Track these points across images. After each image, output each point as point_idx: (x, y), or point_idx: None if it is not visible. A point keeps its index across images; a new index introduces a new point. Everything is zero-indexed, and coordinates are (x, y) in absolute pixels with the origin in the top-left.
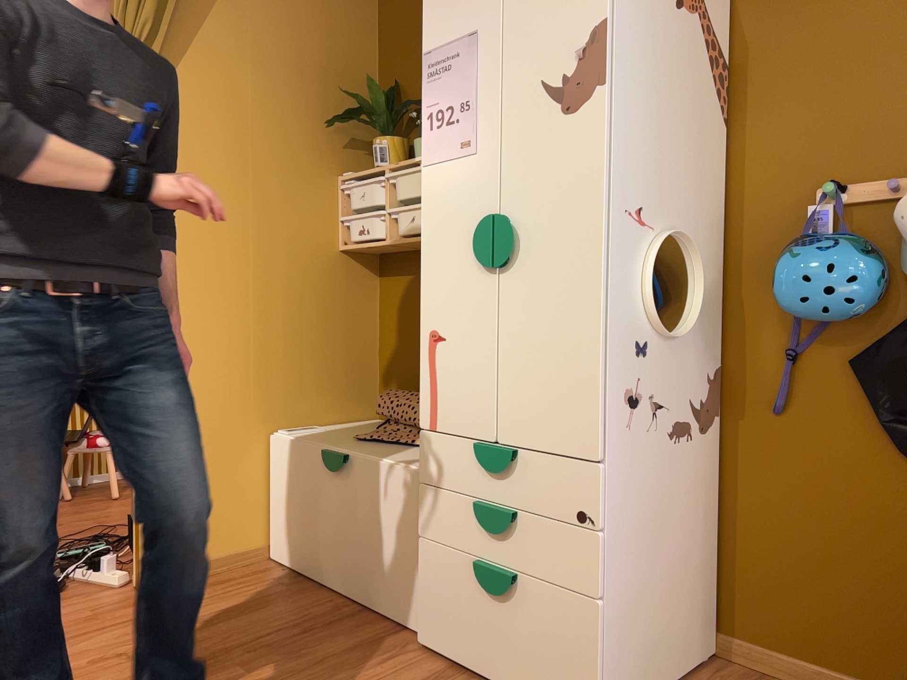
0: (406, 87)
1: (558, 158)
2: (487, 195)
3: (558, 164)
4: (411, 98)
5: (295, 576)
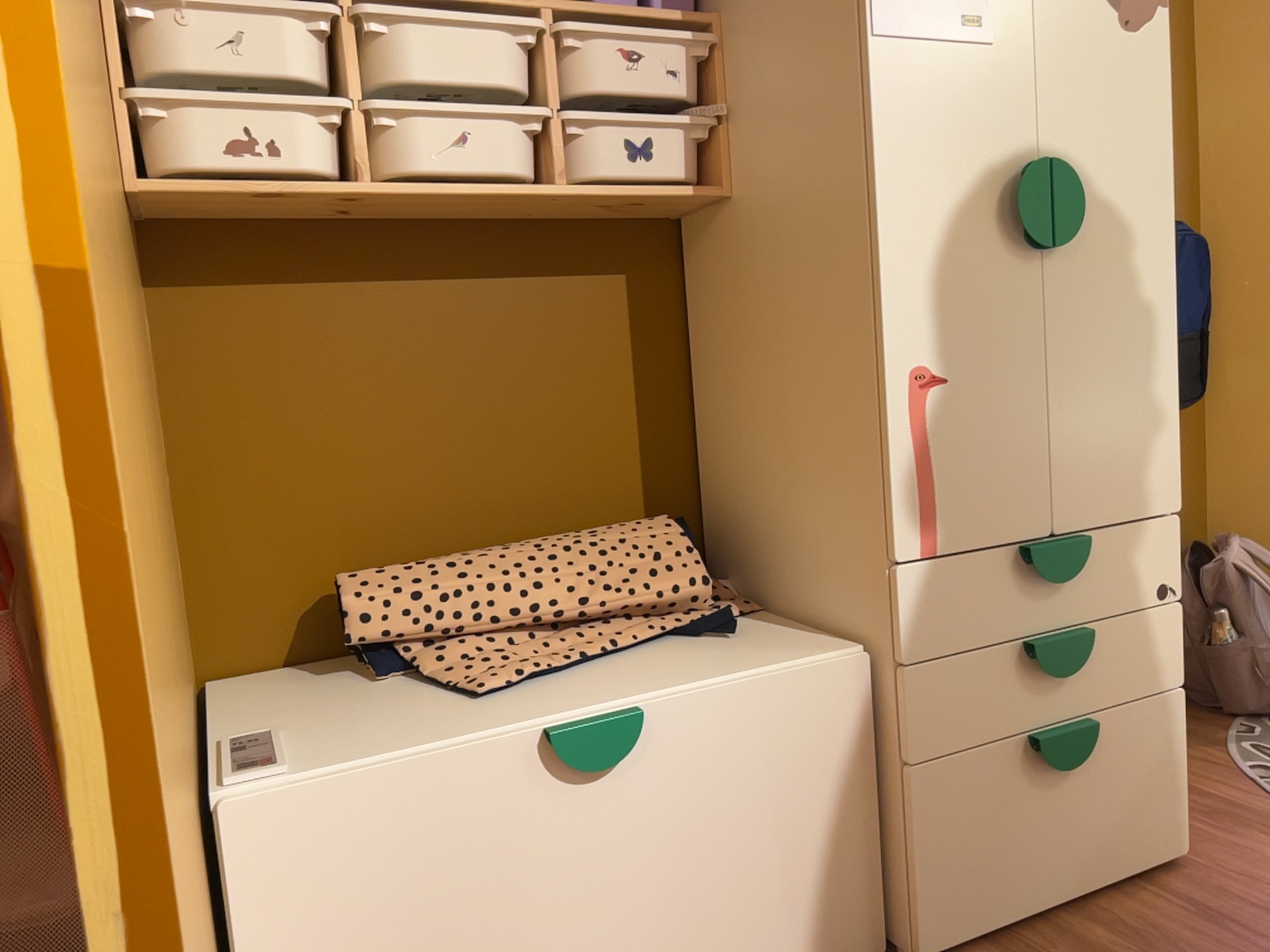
0: None
1: (1117, 93)
2: (1017, 126)
3: (1118, 102)
4: None
5: None
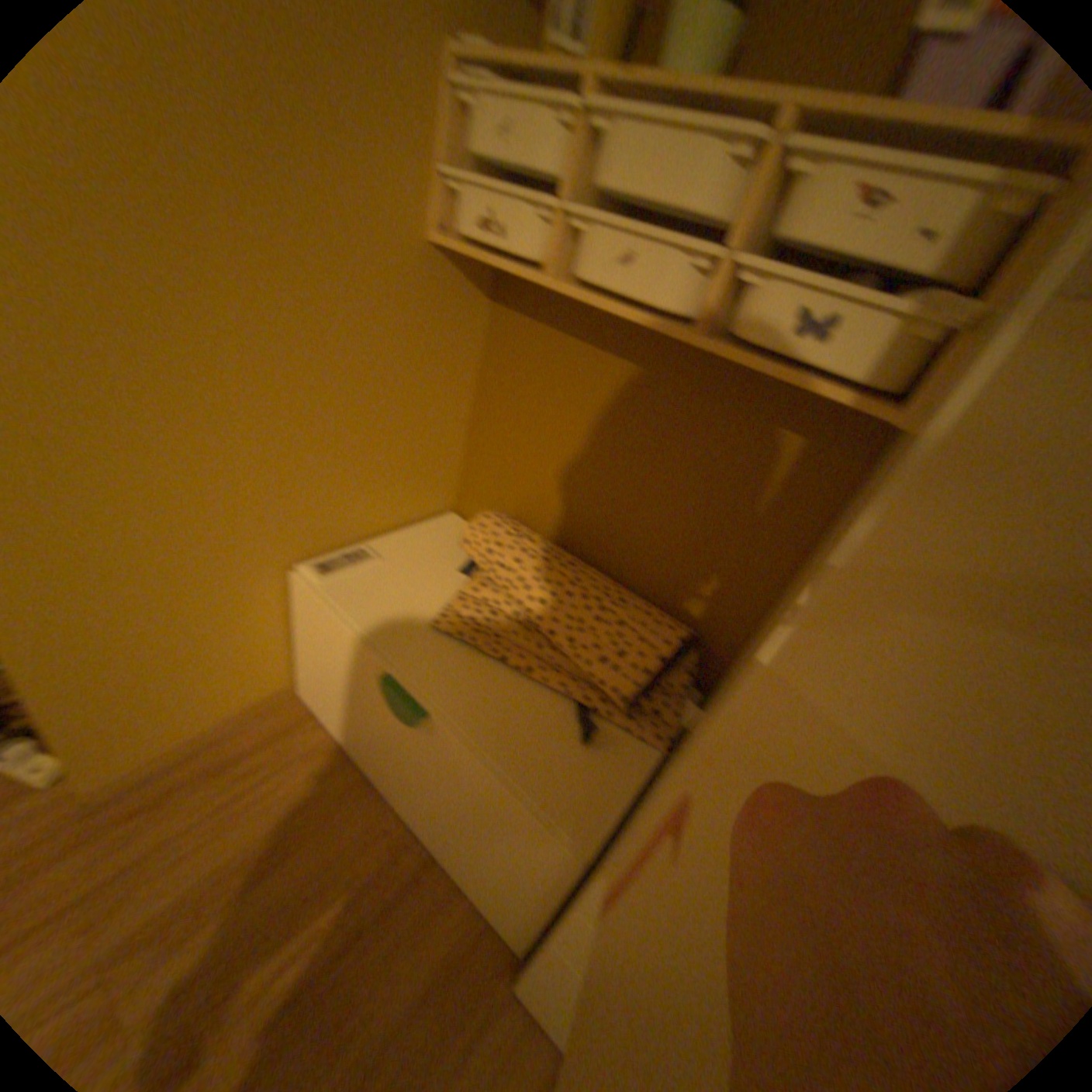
0: None
1: None
2: None
3: None
4: None
5: (335, 746)
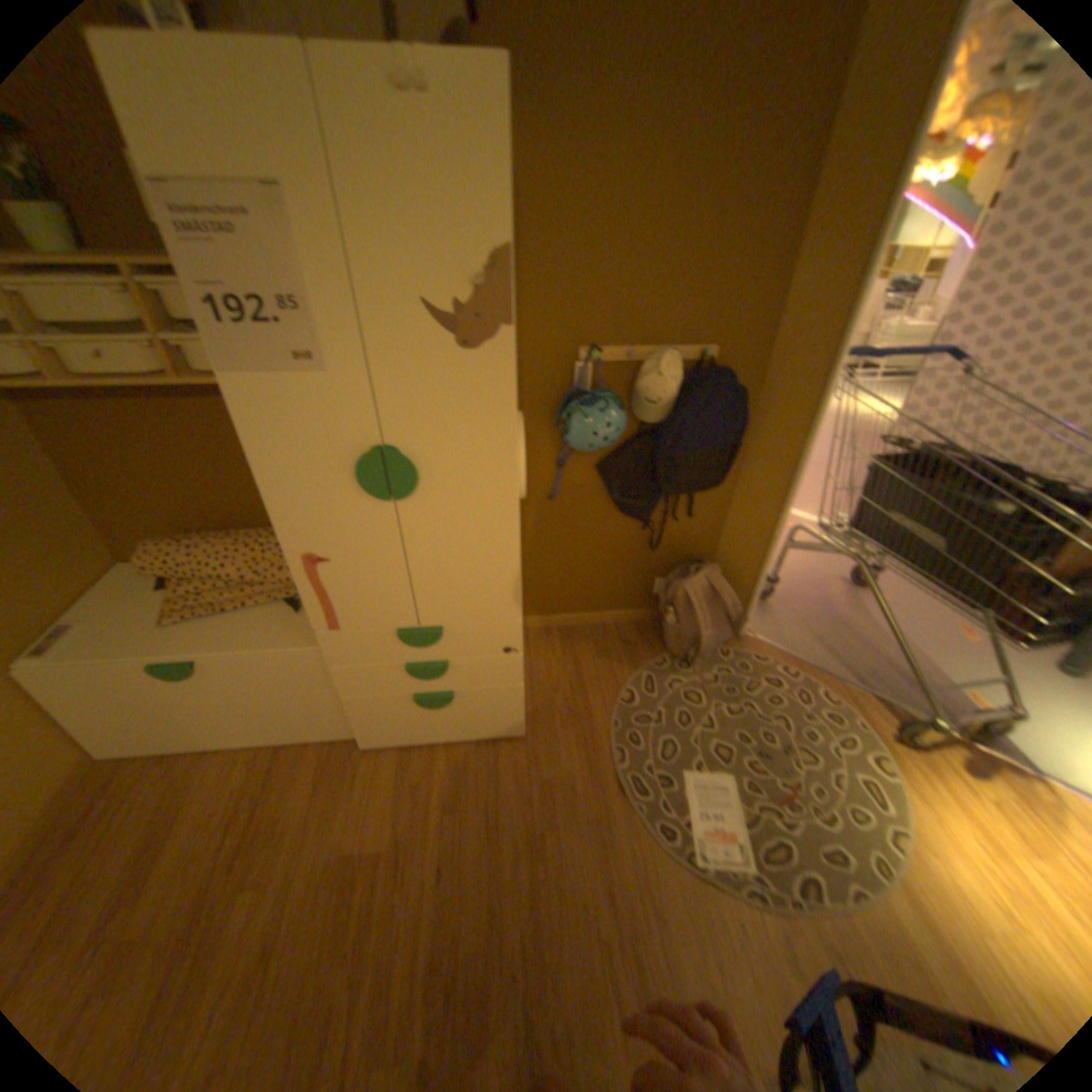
0: None
1: (457, 397)
2: (359, 425)
3: (458, 403)
4: None
5: (160, 760)
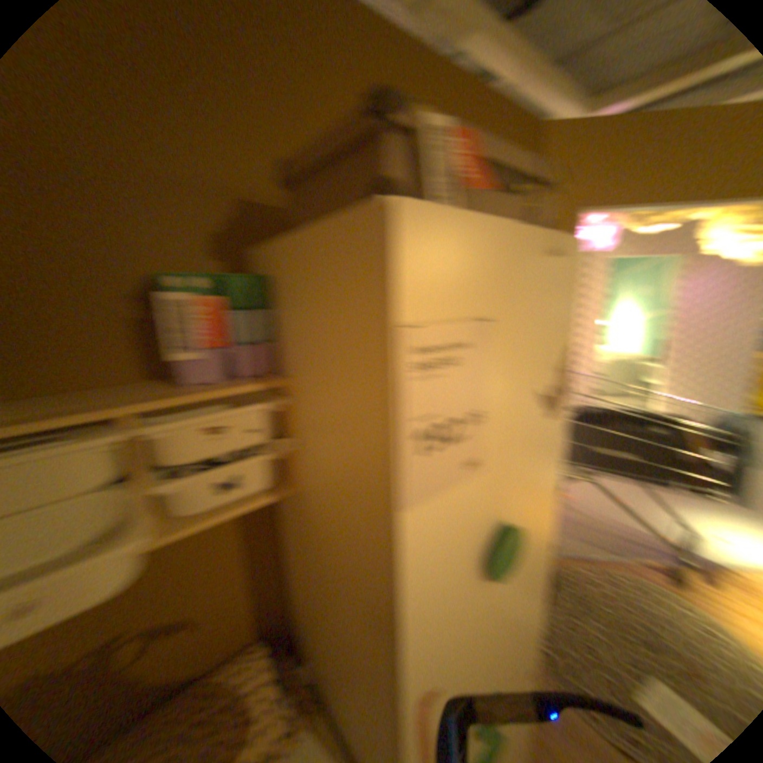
0: None
1: (543, 458)
2: (493, 512)
3: (543, 462)
4: None
5: None
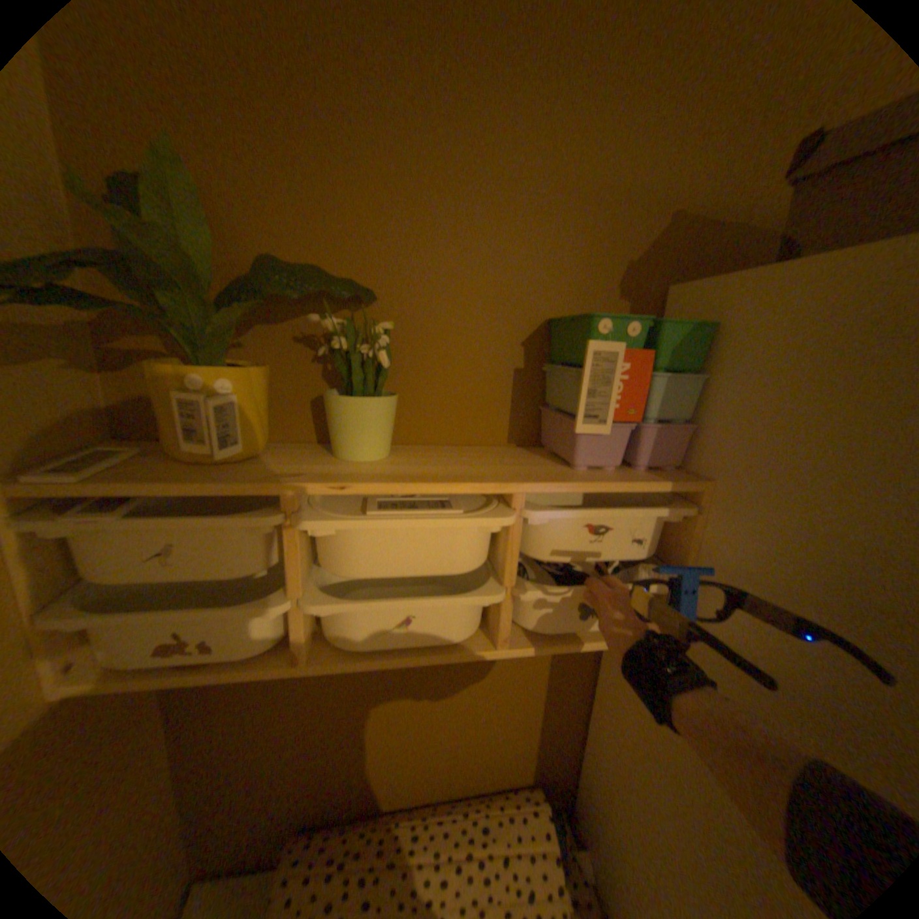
0: (213, 188)
1: None
2: None
3: None
4: (242, 230)
5: None
